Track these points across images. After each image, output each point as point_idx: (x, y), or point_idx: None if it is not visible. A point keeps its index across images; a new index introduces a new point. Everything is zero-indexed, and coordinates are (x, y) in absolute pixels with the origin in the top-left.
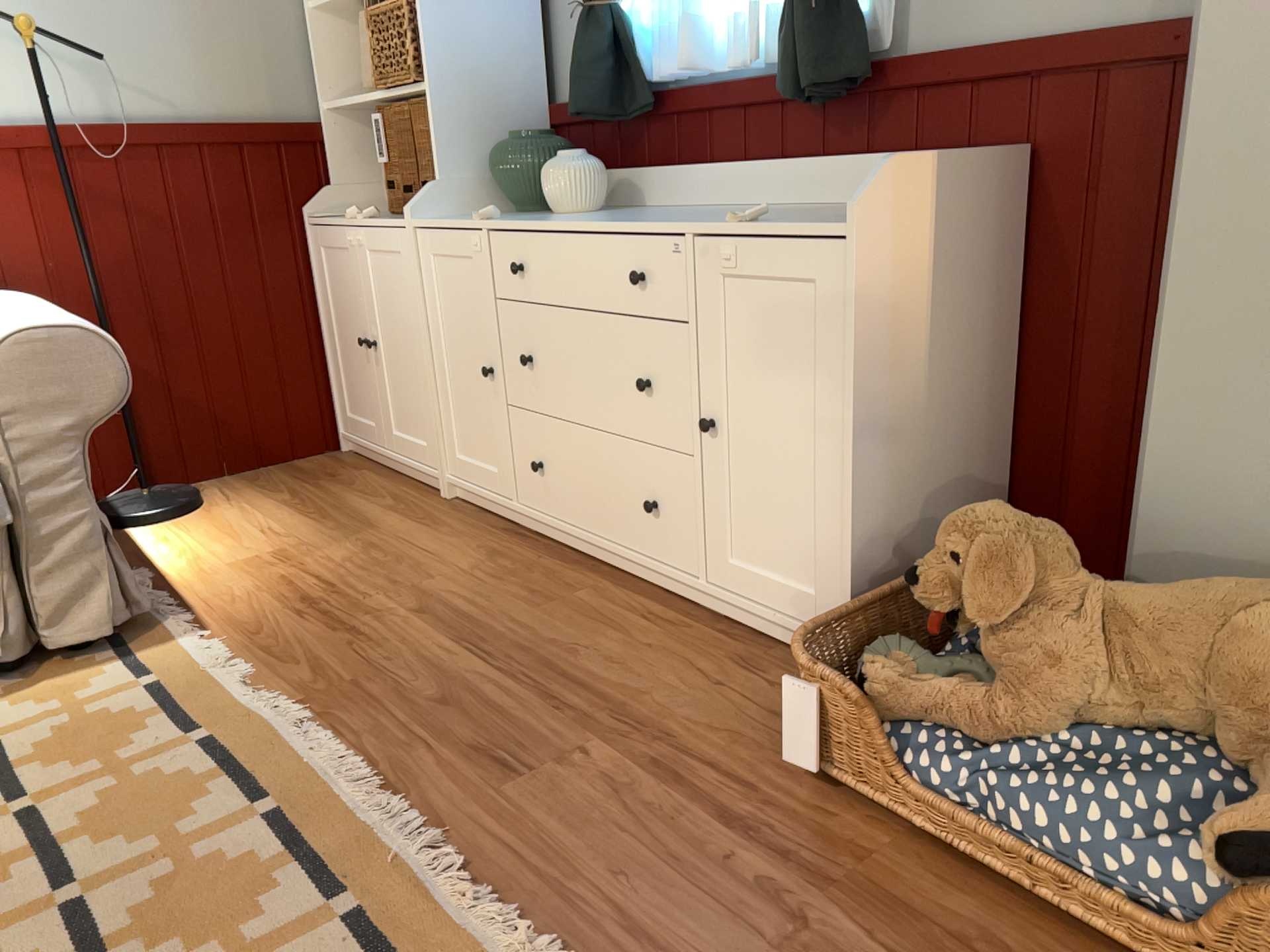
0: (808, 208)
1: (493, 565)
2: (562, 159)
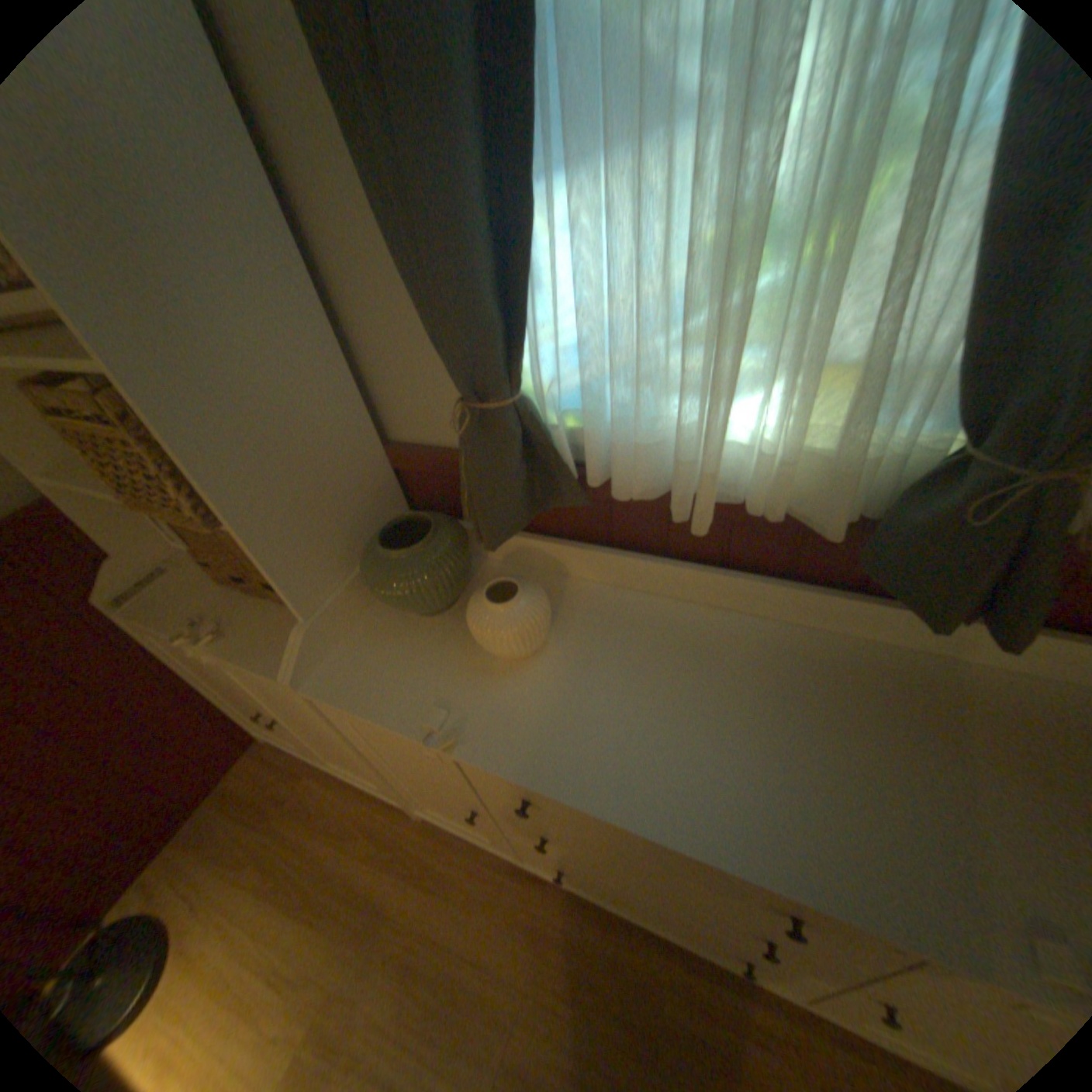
0: (880, 666)
1: (551, 966)
2: (505, 614)
